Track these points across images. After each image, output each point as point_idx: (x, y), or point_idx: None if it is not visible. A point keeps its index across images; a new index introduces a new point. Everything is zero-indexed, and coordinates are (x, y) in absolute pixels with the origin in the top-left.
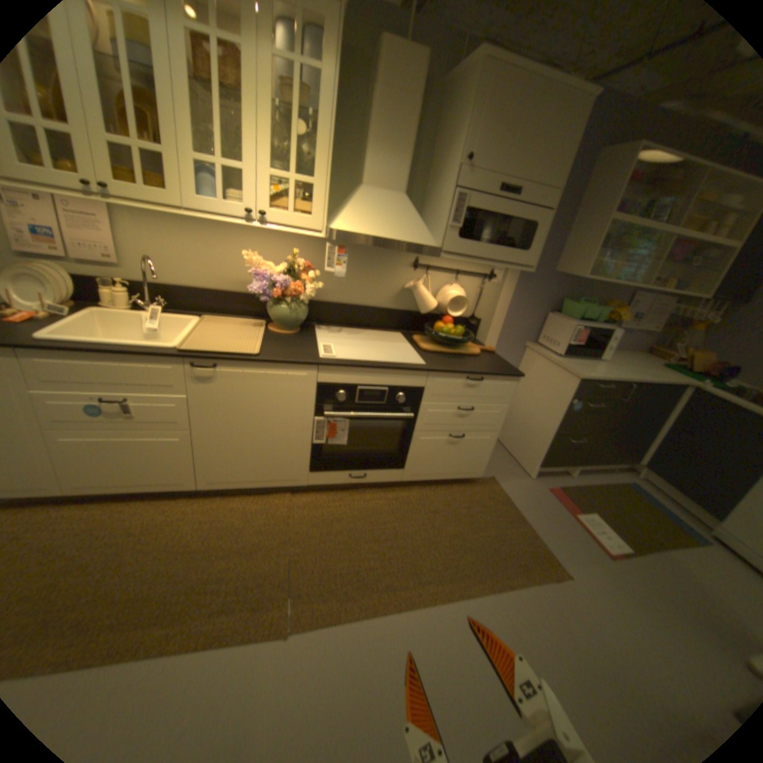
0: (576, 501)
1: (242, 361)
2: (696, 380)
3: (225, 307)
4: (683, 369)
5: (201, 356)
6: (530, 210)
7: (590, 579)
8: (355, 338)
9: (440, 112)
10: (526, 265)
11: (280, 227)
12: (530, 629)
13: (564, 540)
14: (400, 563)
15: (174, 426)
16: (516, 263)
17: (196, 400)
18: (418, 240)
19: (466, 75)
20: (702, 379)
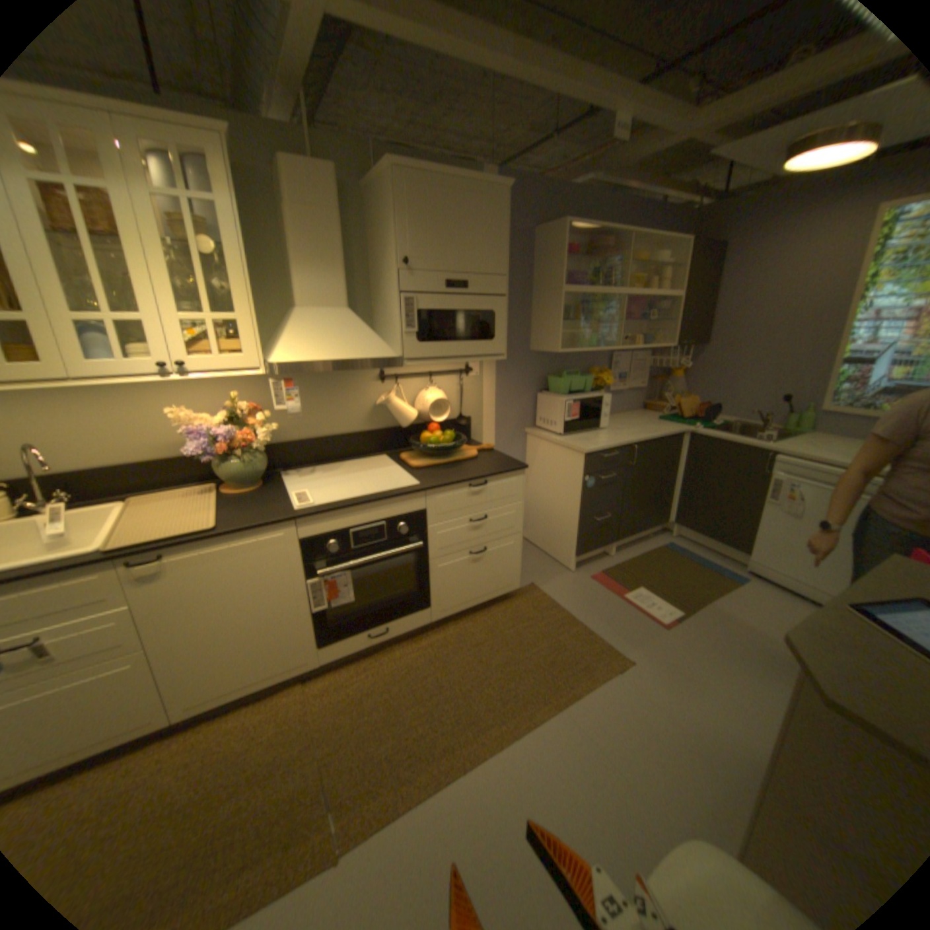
0: (620, 581)
1: (196, 541)
2: (689, 426)
3: (156, 480)
4: (676, 417)
5: (137, 551)
6: (482, 301)
7: (651, 658)
8: (334, 475)
9: (364, 219)
10: (496, 354)
11: (208, 374)
12: (606, 734)
13: (618, 626)
14: (452, 718)
15: (119, 651)
16: (485, 355)
17: (143, 608)
18: (375, 354)
19: (379, 182)
20: (693, 423)
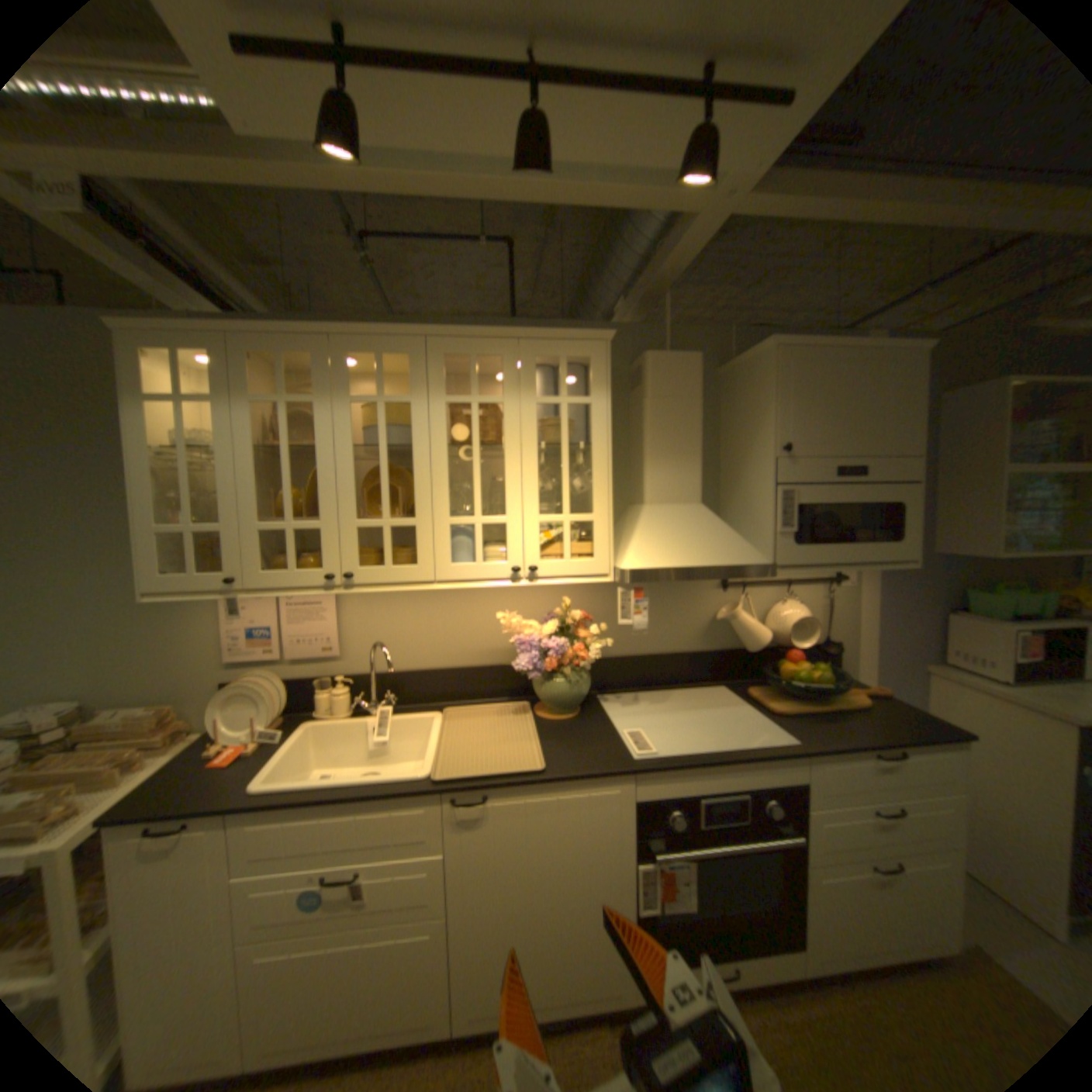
0: None
1: (524, 786)
2: None
3: (470, 689)
4: None
5: (465, 787)
6: (888, 490)
7: None
8: (663, 708)
9: (719, 404)
10: (905, 561)
11: (554, 580)
12: None
13: None
14: None
15: (422, 913)
16: (889, 561)
17: (456, 862)
18: (741, 560)
19: (752, 364)
20: None
